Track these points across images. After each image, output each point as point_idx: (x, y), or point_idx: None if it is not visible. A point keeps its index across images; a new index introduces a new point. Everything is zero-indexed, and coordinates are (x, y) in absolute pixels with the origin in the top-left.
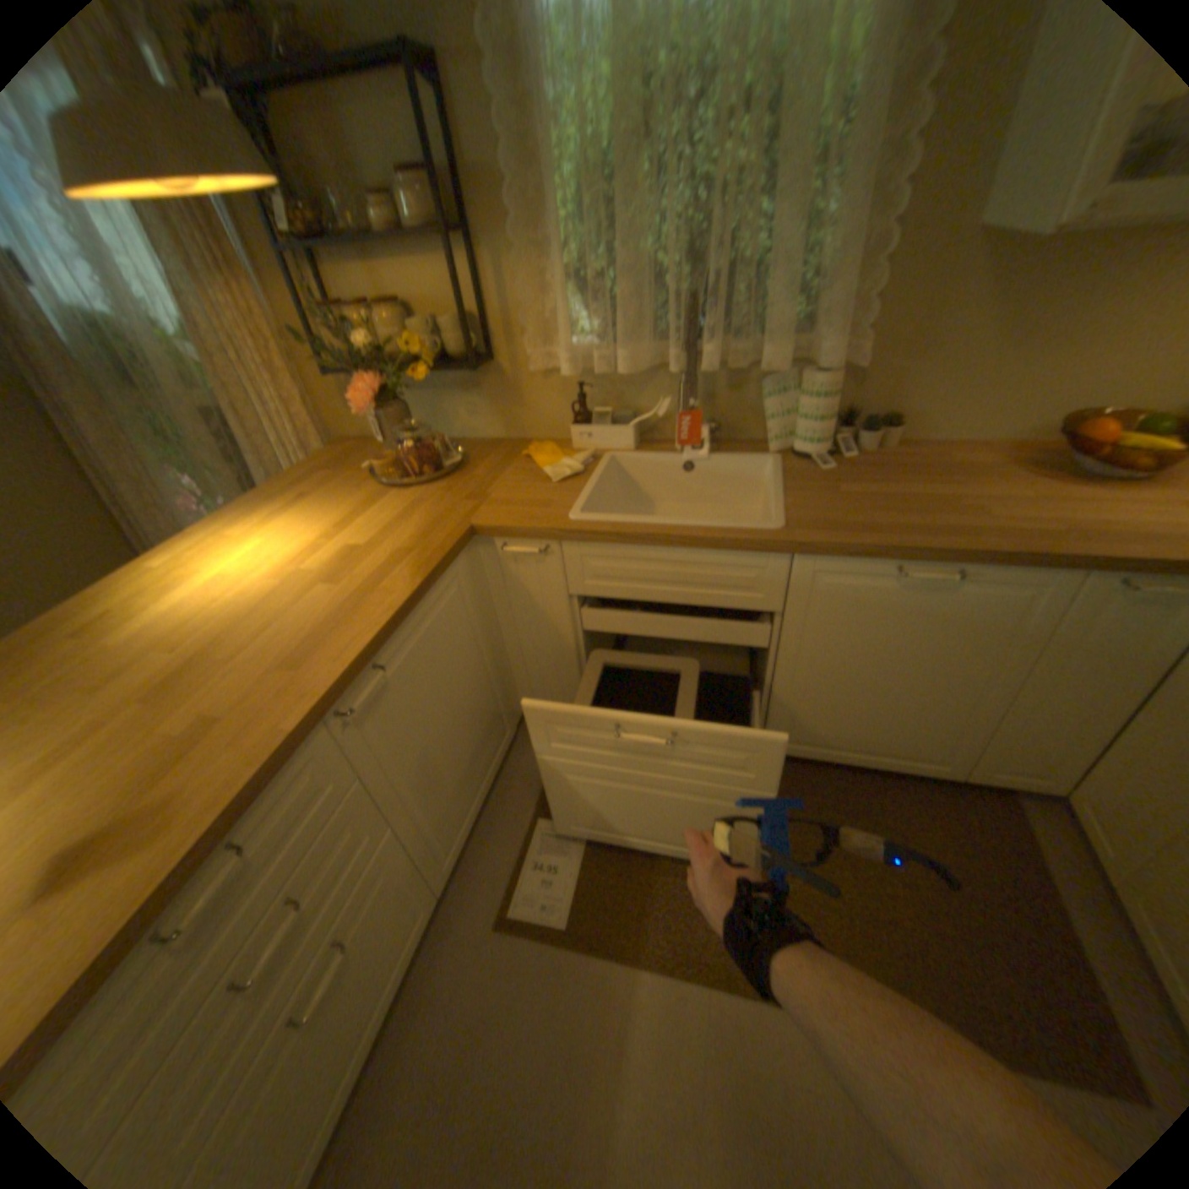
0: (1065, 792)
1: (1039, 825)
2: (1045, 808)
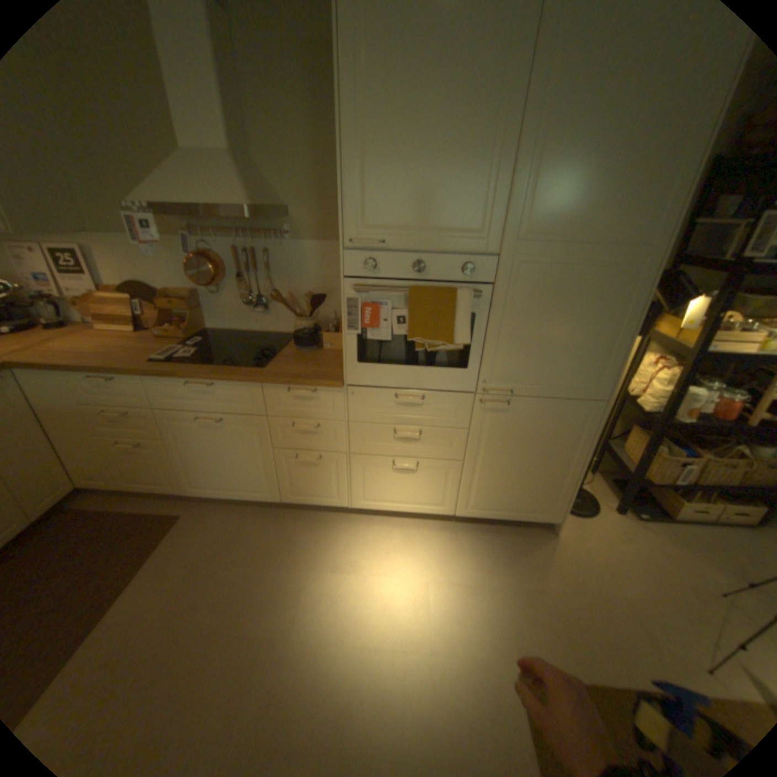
0: (72, 486)
1: (81, 506)
2: (77, 501)
